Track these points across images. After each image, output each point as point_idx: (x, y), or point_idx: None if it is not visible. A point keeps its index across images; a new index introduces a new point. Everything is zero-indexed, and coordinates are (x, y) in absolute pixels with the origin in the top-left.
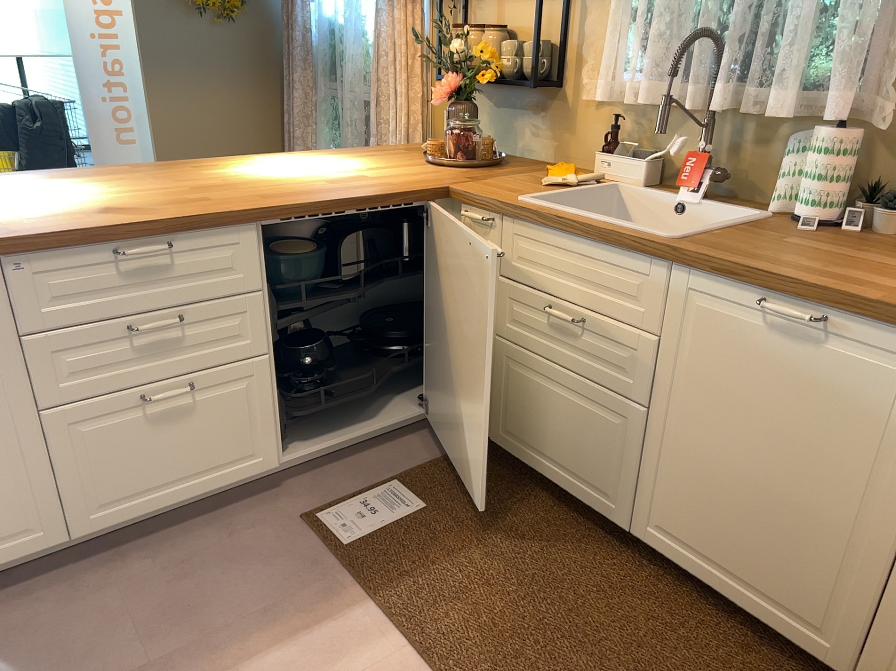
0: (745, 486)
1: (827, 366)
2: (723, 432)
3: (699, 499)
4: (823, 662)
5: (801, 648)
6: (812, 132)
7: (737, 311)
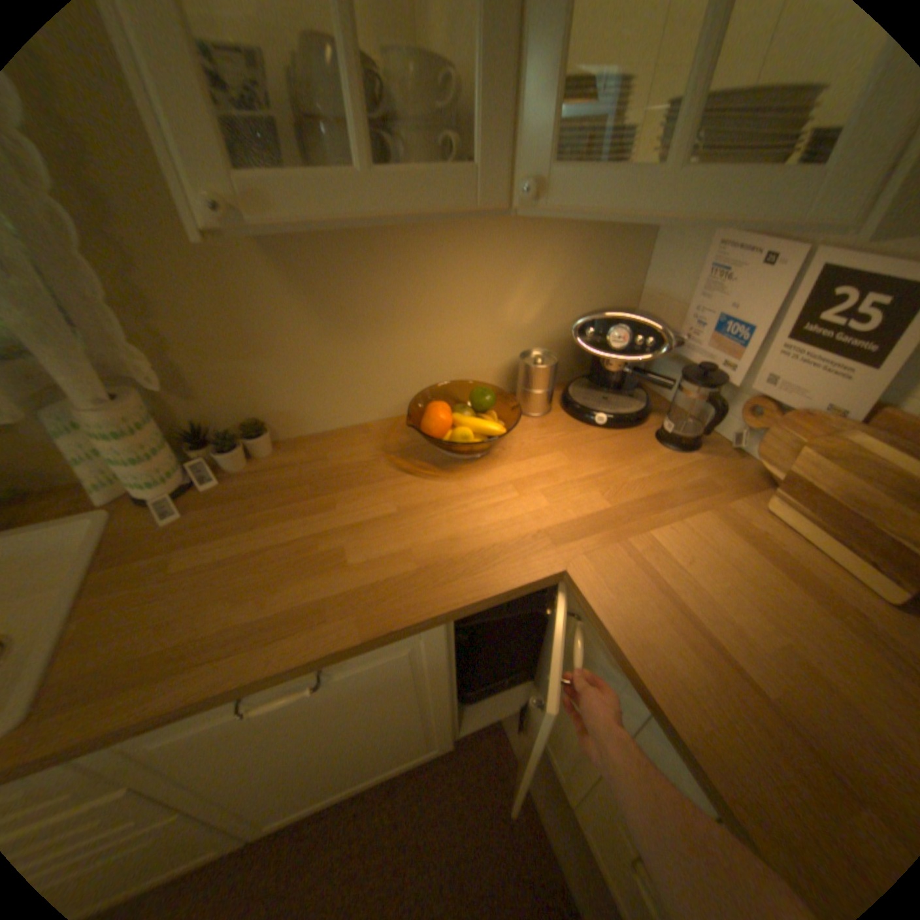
0: (327, 764)
1: (343, 688)
2: (279, 766)
3: (293, 794)
4: (435, 757)
5: (420, 764)
6: (70, 411)
7: (211, 722)
